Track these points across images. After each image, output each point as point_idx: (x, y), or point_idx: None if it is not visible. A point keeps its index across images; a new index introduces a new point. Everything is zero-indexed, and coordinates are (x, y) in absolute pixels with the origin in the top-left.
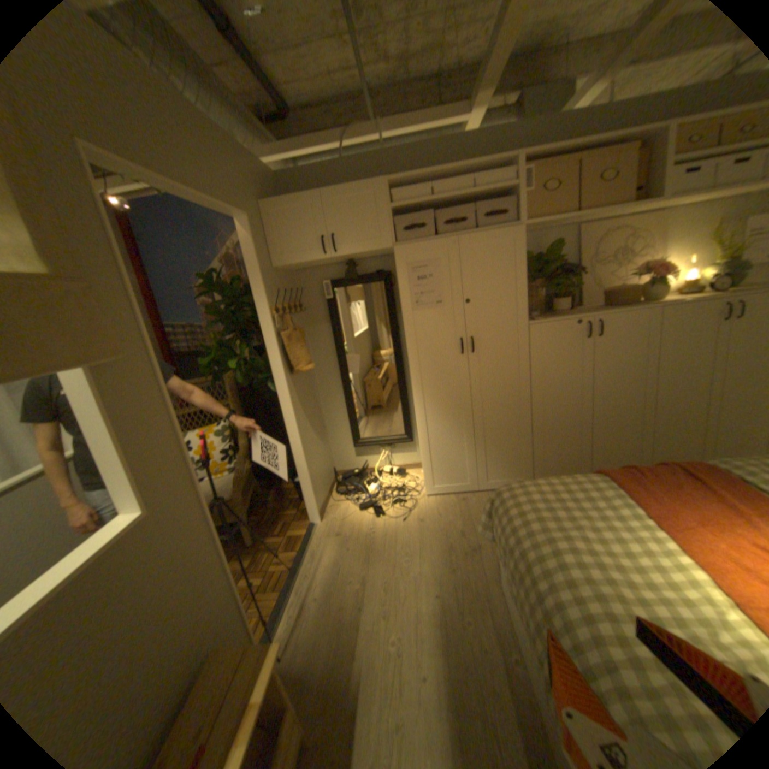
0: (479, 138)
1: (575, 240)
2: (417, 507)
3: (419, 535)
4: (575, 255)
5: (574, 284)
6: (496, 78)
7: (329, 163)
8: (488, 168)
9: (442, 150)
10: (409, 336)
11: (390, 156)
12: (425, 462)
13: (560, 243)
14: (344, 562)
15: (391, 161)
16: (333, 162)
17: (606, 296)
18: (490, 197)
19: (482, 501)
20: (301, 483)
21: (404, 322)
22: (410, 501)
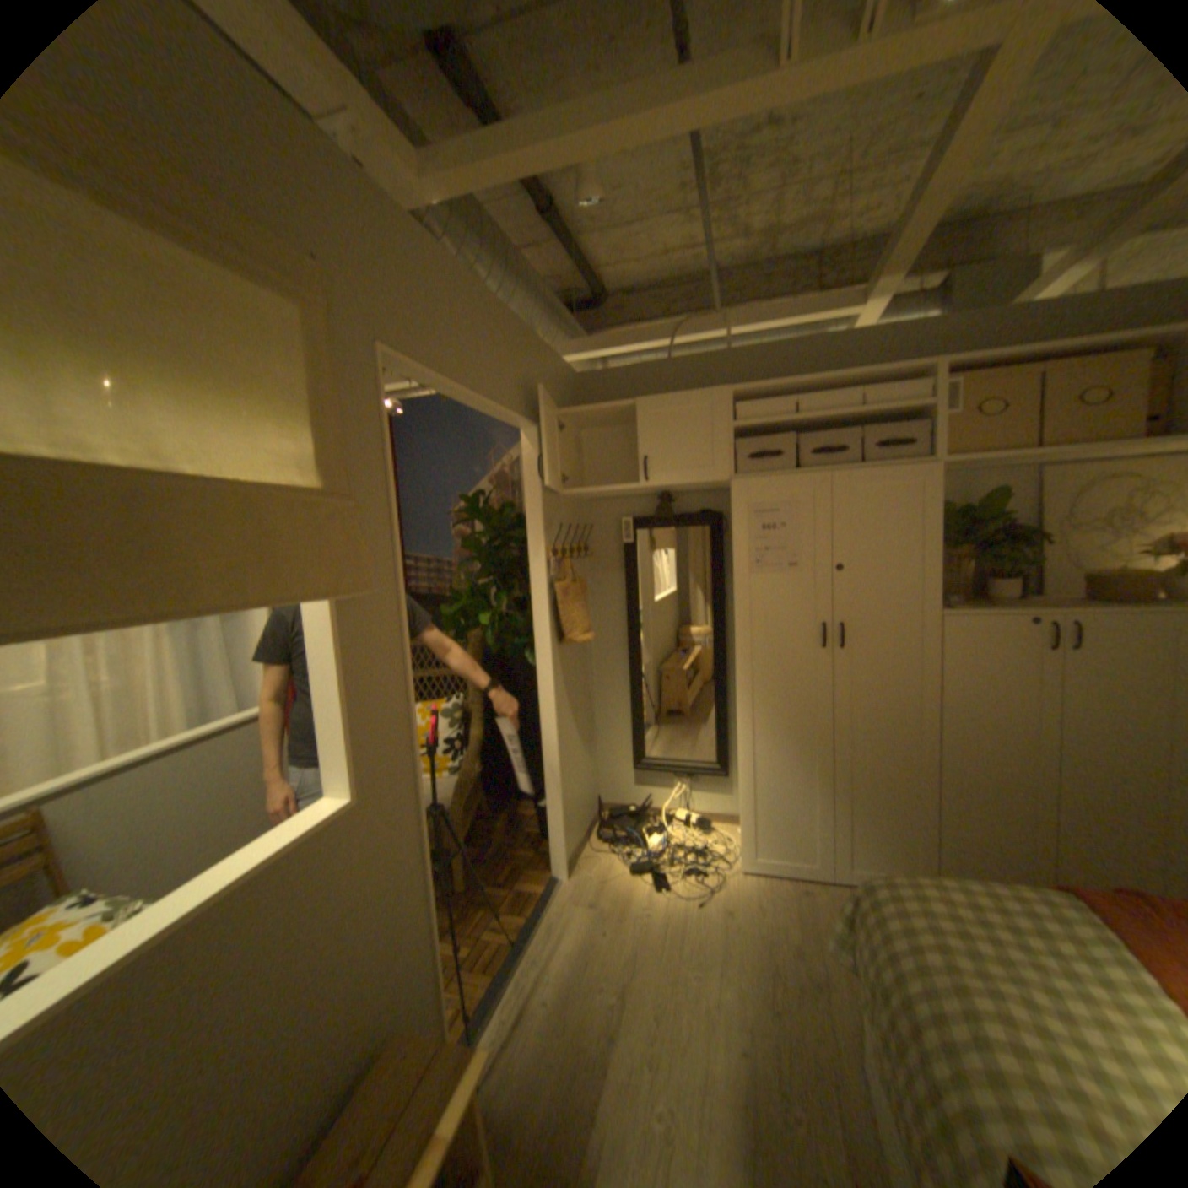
0: (875, 338)
1: (1032, 491)
2: (724, 890)
3: (723, 939)
4: (1032, 513)
5: (1029, 558)
6: (906, 263)
7: (651, 366)
8: (886, 380)
9: (816, 353)
10: (740, 611)
11: (738, 359)
12: (745, 816)
13: (1003, 494)
14: (595, 955)
15: (739, 365)
16: (657, 365)
17: (1090, 585)
18: (886, 420)
19: (839, 905)
20: (548, 811)
21: (734, 588)
22: (713, 877)
